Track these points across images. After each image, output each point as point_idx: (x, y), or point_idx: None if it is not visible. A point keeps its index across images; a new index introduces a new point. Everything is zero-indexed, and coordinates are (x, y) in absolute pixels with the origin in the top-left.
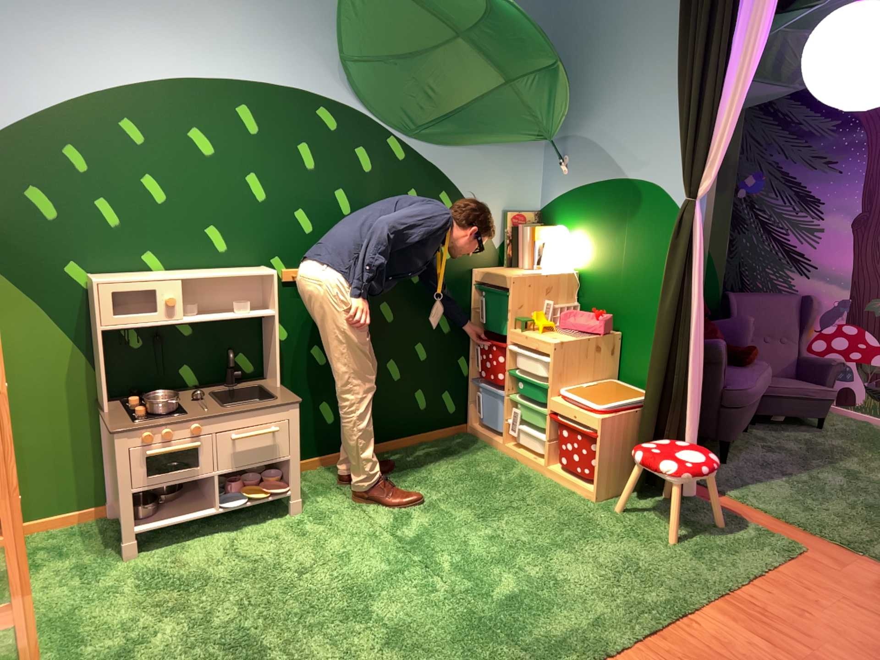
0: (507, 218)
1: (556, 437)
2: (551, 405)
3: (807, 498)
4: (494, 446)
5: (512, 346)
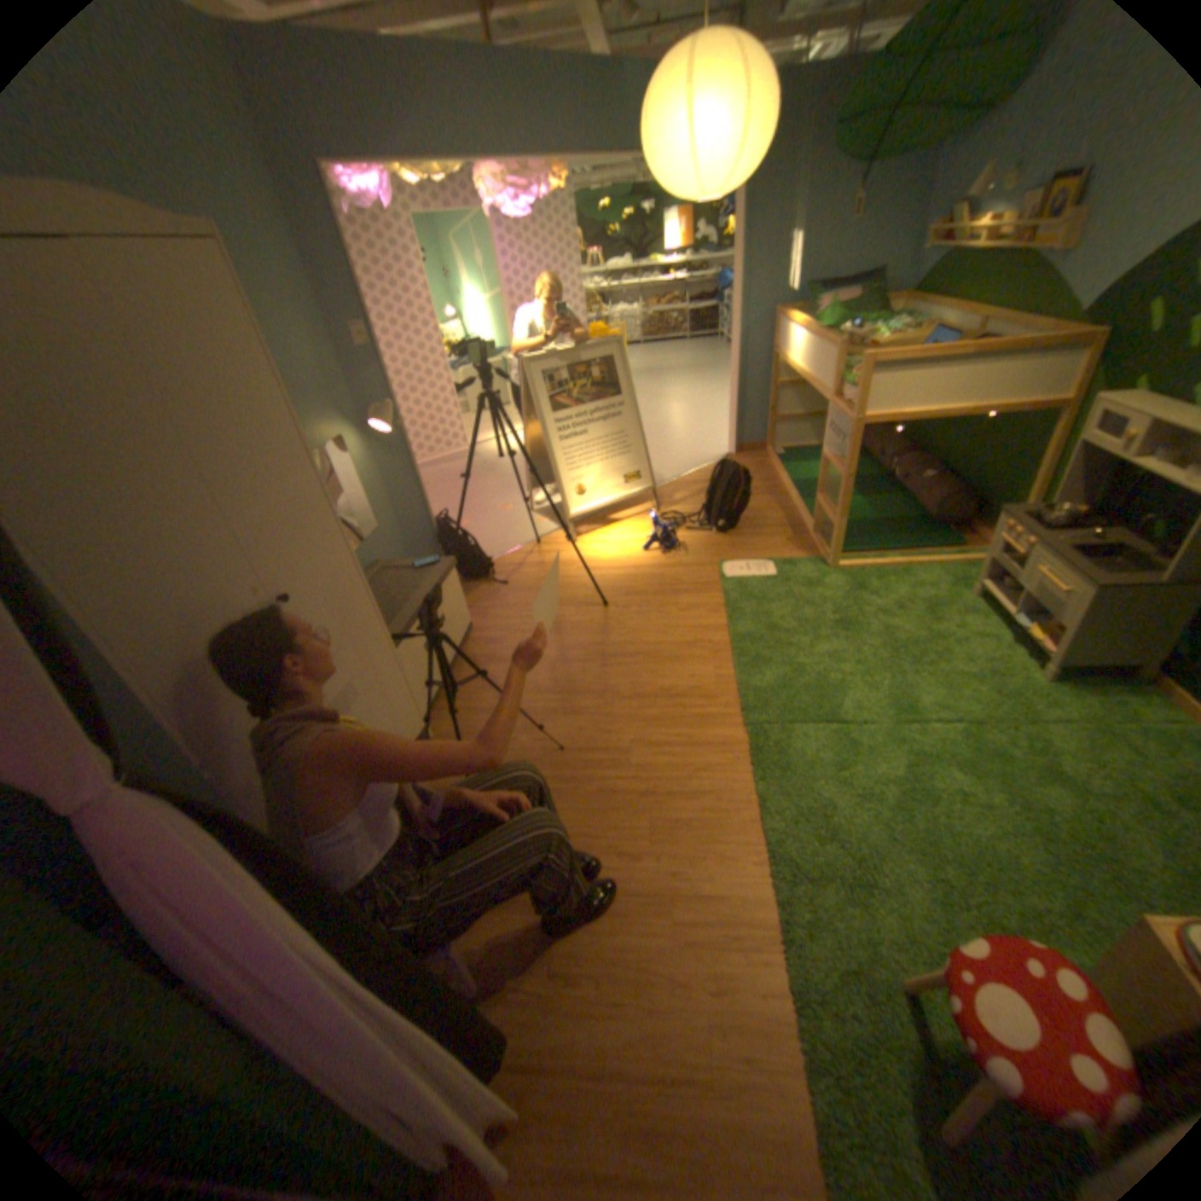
0: None
1: None
2: None
3: None
4: None
5: None
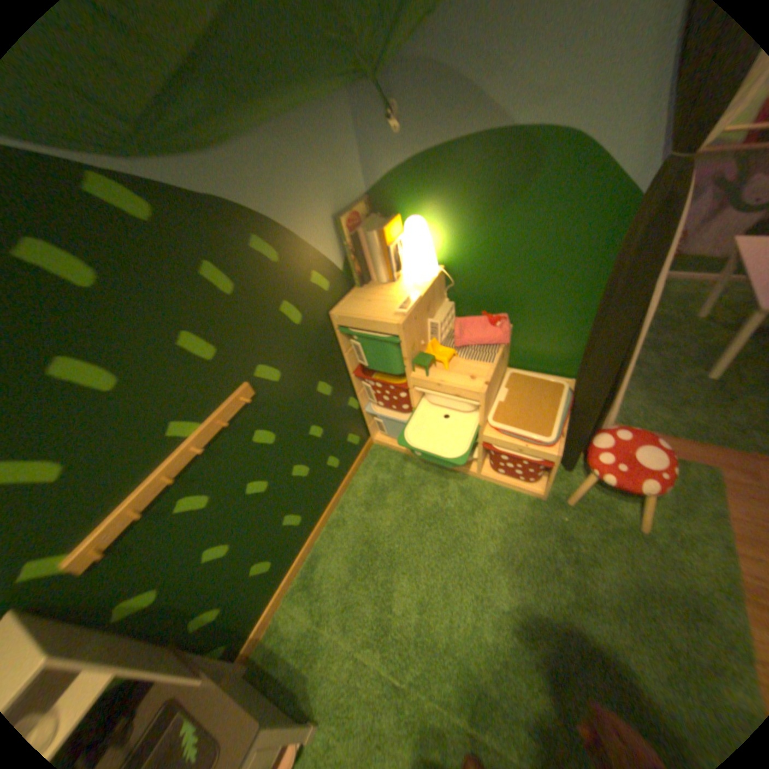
0: (341, 227)
1: (488, 456)
2: (482, 438)
3: (661, 396)
4: (409, 453)
5: (413, 387)
